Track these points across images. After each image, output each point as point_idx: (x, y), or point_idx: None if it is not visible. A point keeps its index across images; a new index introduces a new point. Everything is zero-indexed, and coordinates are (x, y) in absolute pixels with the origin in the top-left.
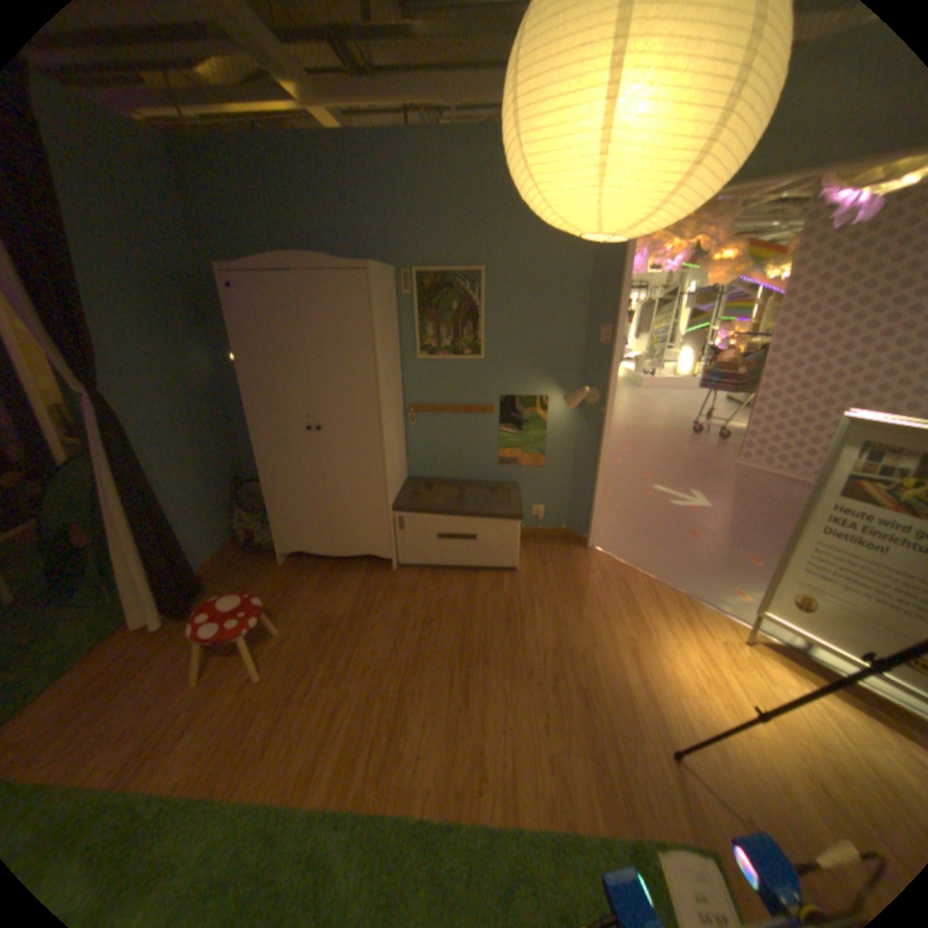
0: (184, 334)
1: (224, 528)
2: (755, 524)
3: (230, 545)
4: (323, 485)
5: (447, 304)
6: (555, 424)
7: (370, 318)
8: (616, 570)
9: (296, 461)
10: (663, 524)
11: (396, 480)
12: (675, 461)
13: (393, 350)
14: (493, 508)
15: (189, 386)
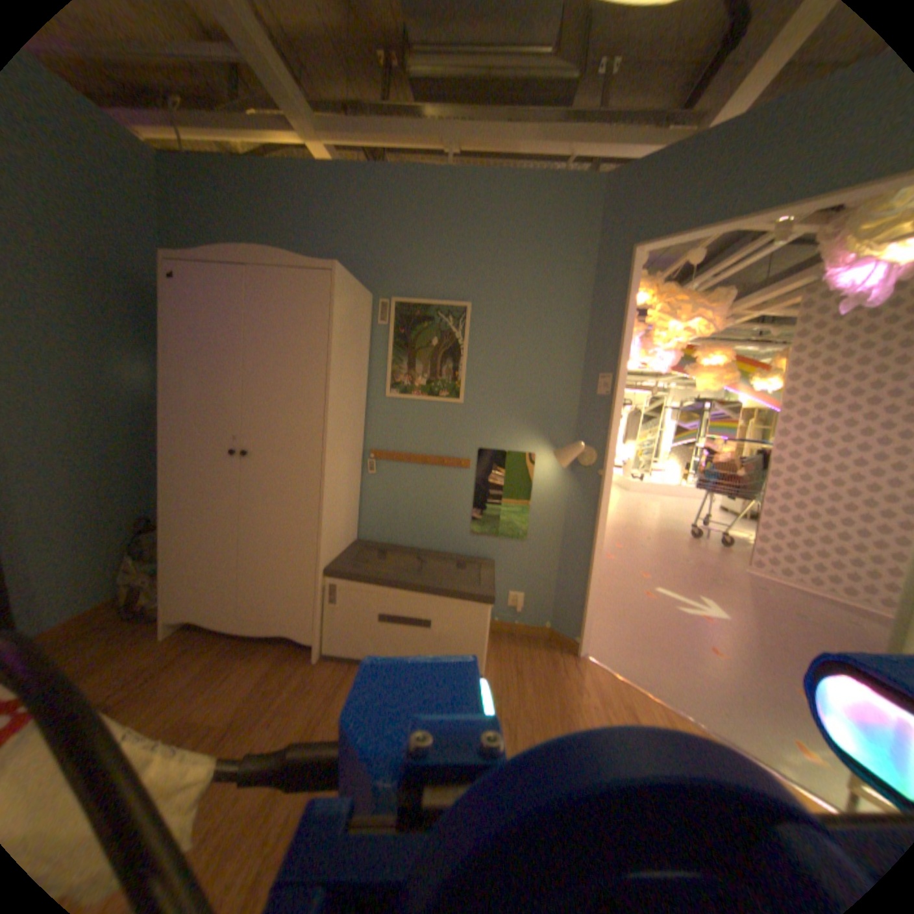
0: (119, 340)
1: (106, 584)
2: (791, 646)
3: (108, 608)
4: (238, 531)
5: (427, 340)
6: (542, 489)
7: (328, 326)
8: (619, 694)
9: (209, 497)
10: (674, 635)
11: (338, 538)
12: (679, 562)
13: (357, 380)
14: (456, 586)
15: (108, 397)
